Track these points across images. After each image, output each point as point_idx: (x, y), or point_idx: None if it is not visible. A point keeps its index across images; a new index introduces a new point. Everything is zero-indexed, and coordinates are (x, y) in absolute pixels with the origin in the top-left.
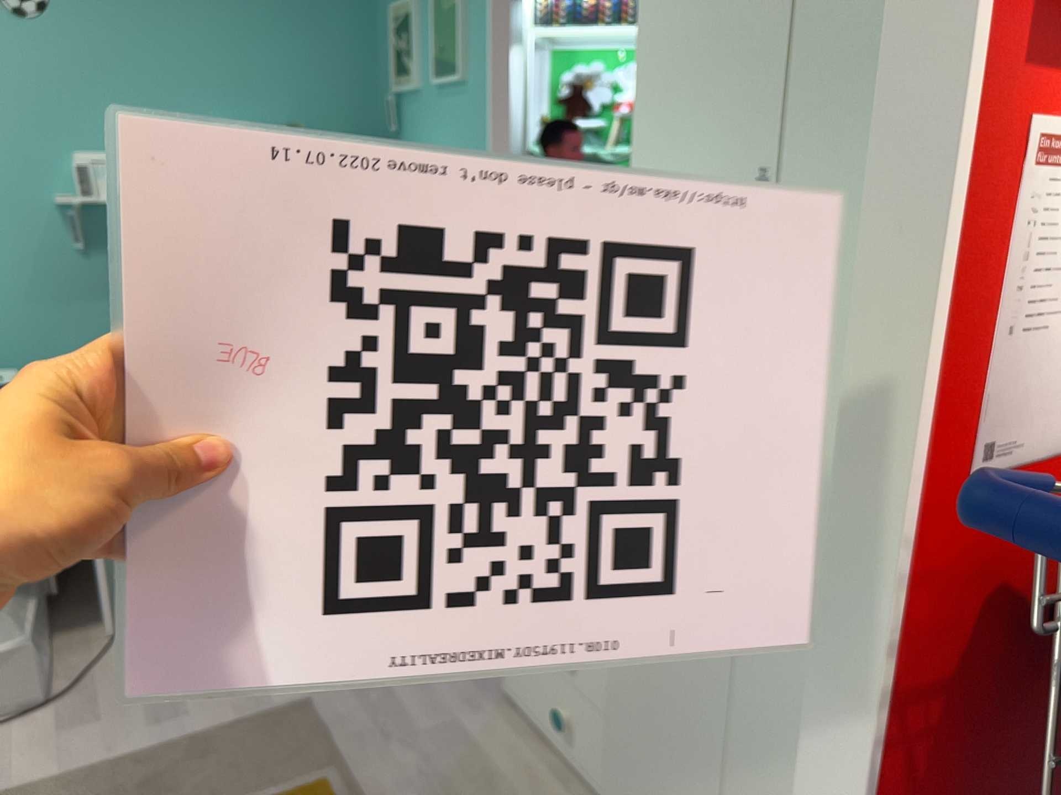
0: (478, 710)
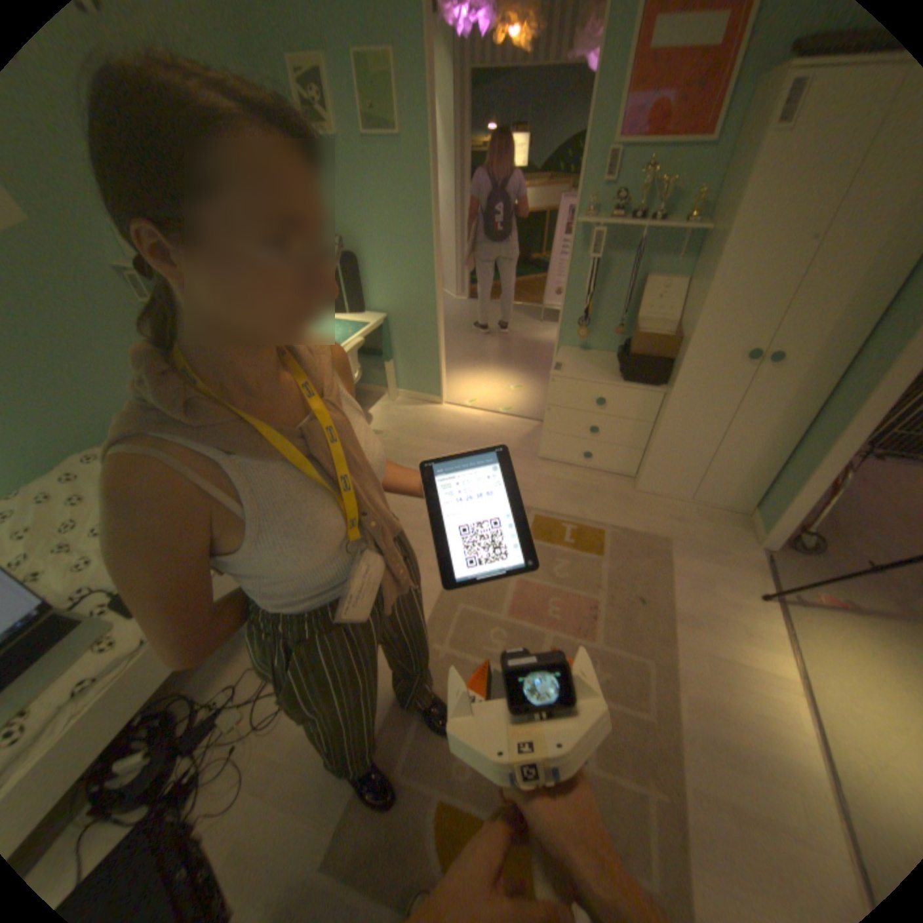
0: (537, 467)
